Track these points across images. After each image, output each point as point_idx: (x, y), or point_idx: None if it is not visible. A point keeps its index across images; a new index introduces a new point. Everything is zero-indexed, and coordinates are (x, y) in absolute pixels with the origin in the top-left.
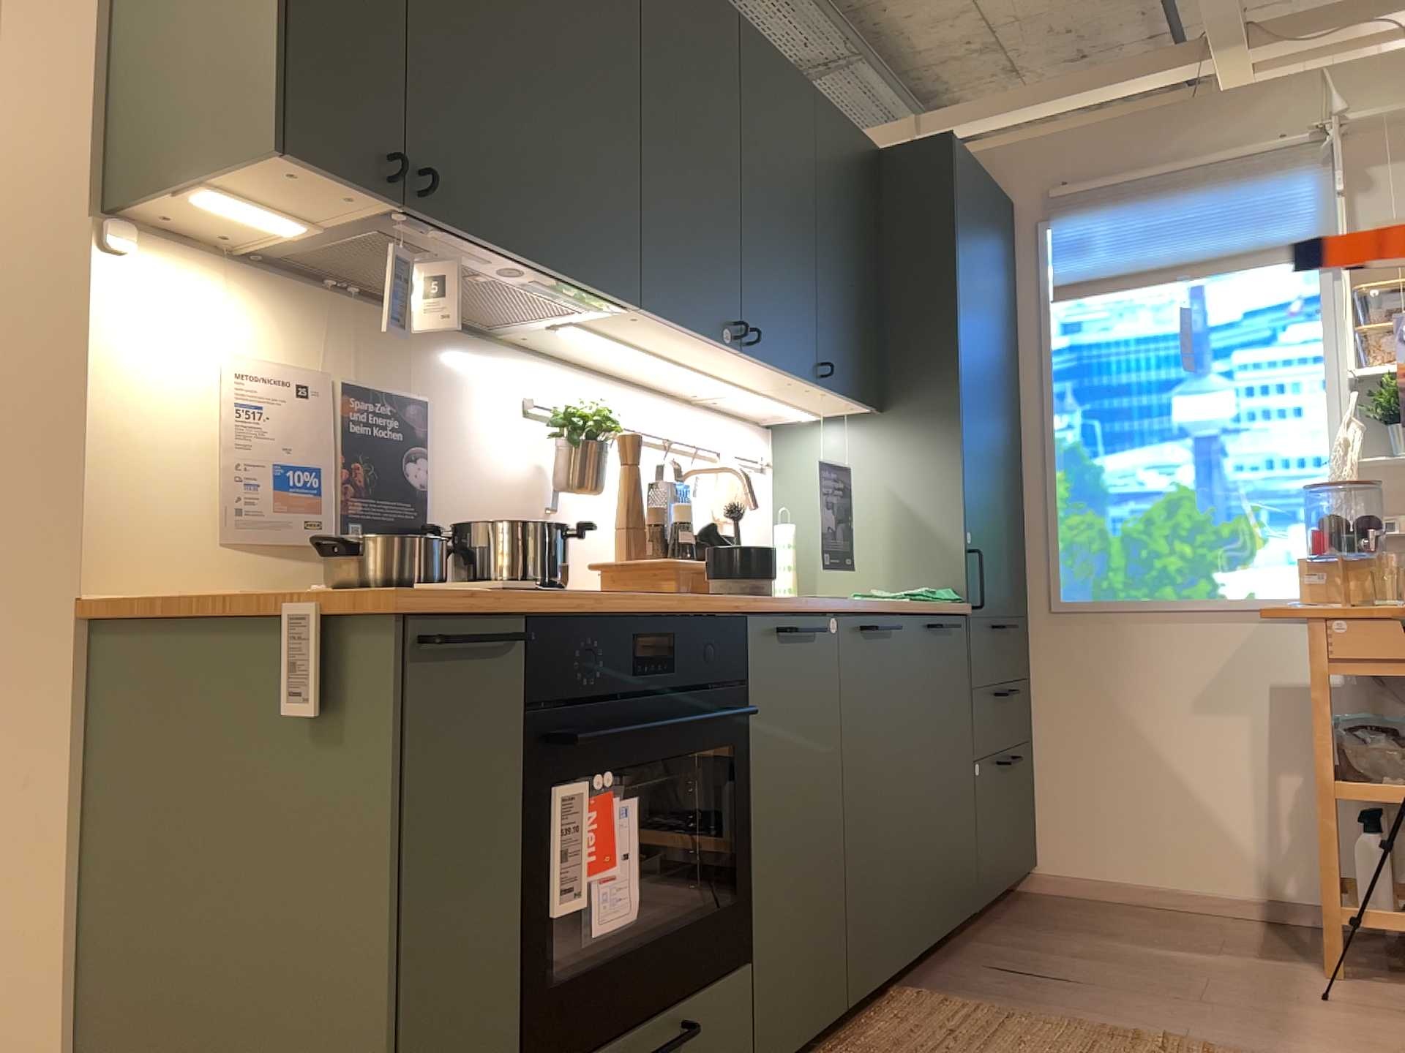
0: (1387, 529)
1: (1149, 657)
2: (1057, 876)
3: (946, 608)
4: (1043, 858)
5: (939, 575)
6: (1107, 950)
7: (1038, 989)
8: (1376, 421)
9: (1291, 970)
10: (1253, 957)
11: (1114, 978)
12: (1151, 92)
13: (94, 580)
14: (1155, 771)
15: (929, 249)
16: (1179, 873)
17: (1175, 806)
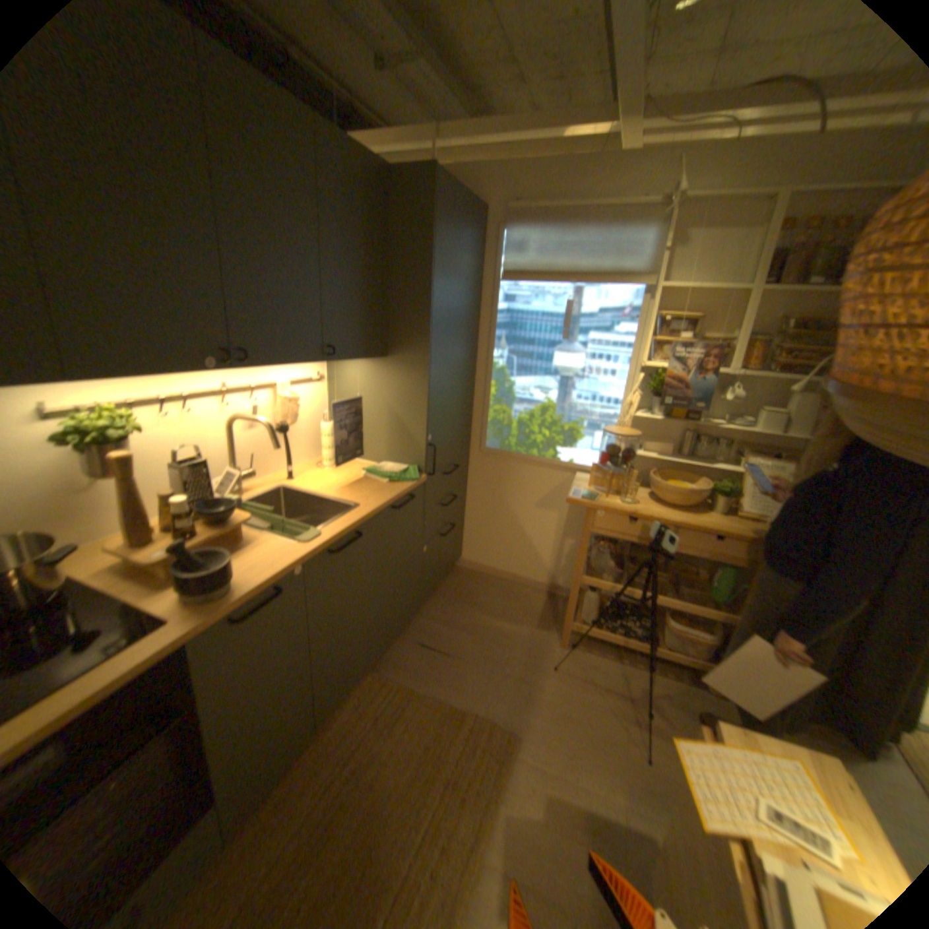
0: (639, 449)
1: (520, 480)
2: (468, 562)
3: (407, 487)
4: (463, 554)
5: (411, 457)
6: (474, 624)
7: (432, 666)
8: (650, 389)
9: (546, 641)
10: (534, 628)
11: (469, 652)
12: (582, 136)
13: None
14: (514, 529)
15: (417, 253)
16: (517, 570)
17: (520, 544)
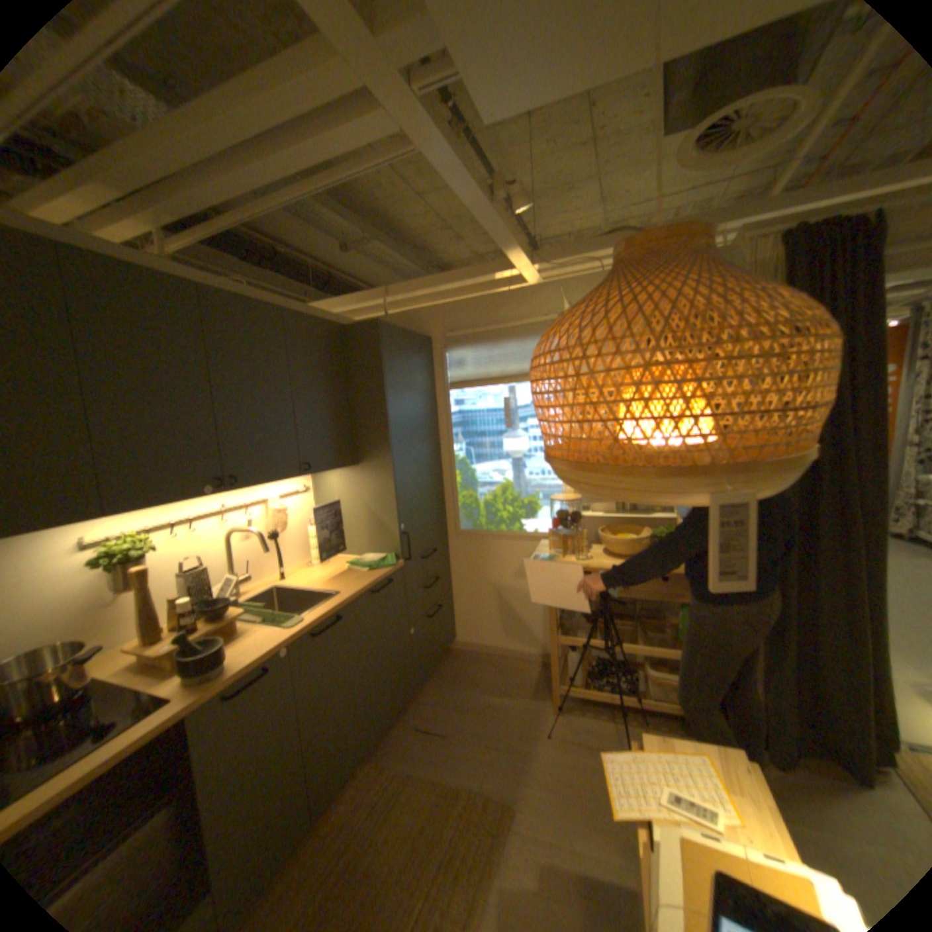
0: (587, 510)
1: (496, 555)
2: (463, 644)
3: (384, 573)
4: (457, 636)
5: (388, 546)
6: (469, 703)
7: (427, 750)
8: None
9: (540, 710)
10: (528, 699)
11: (464, 731)
12: (493, 280)
13: None
14: (499, 603)
15: (372, 383)
16: (509, 644)
17: (507, 617)
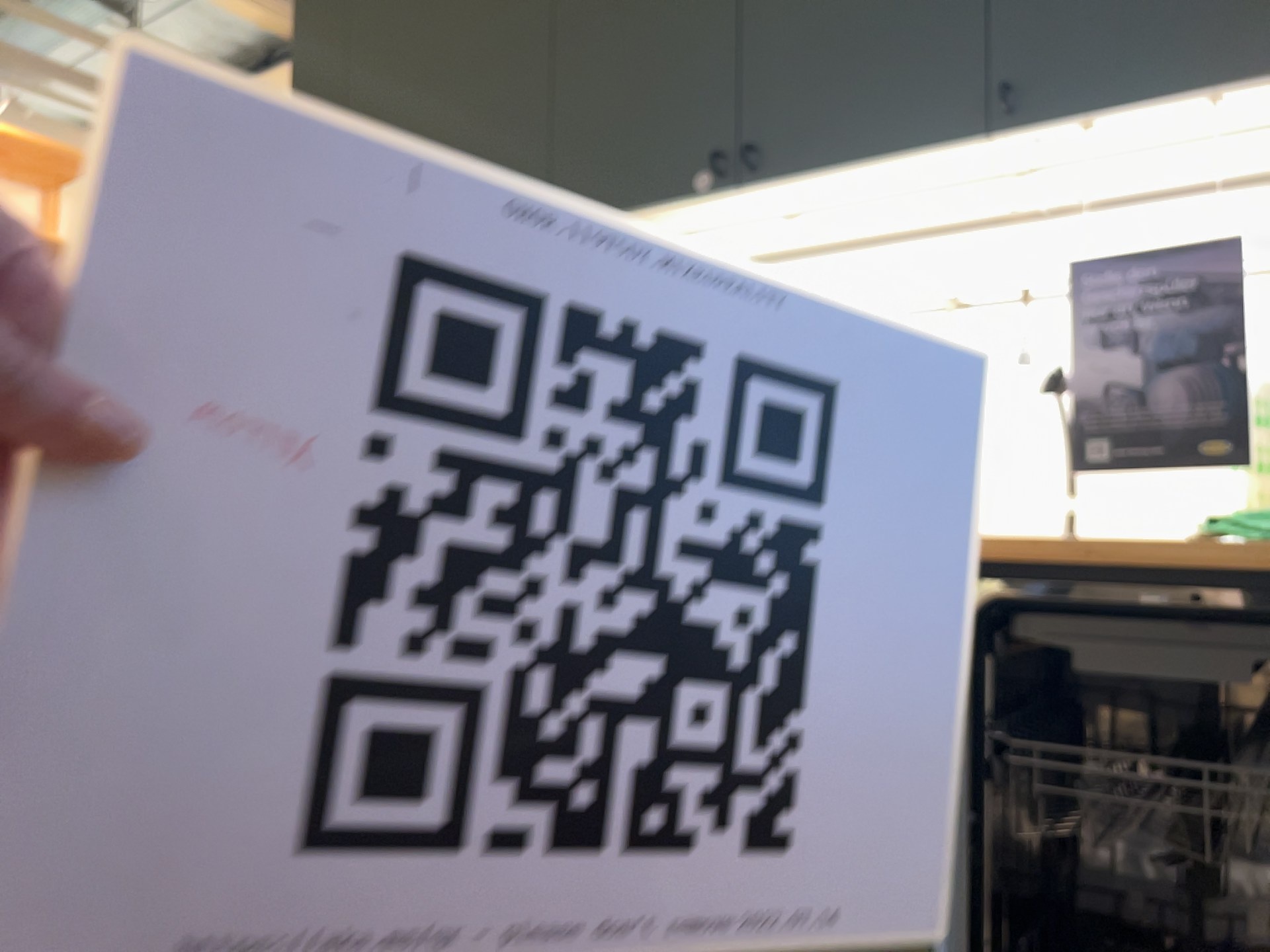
0: None
1: None
2: None
3: (1233, 557)
4: None
5: None
6: None
7: None
8: None
9: None
10: None
11: None
12: None
13: None
14: None
15: None
16: None
17: None
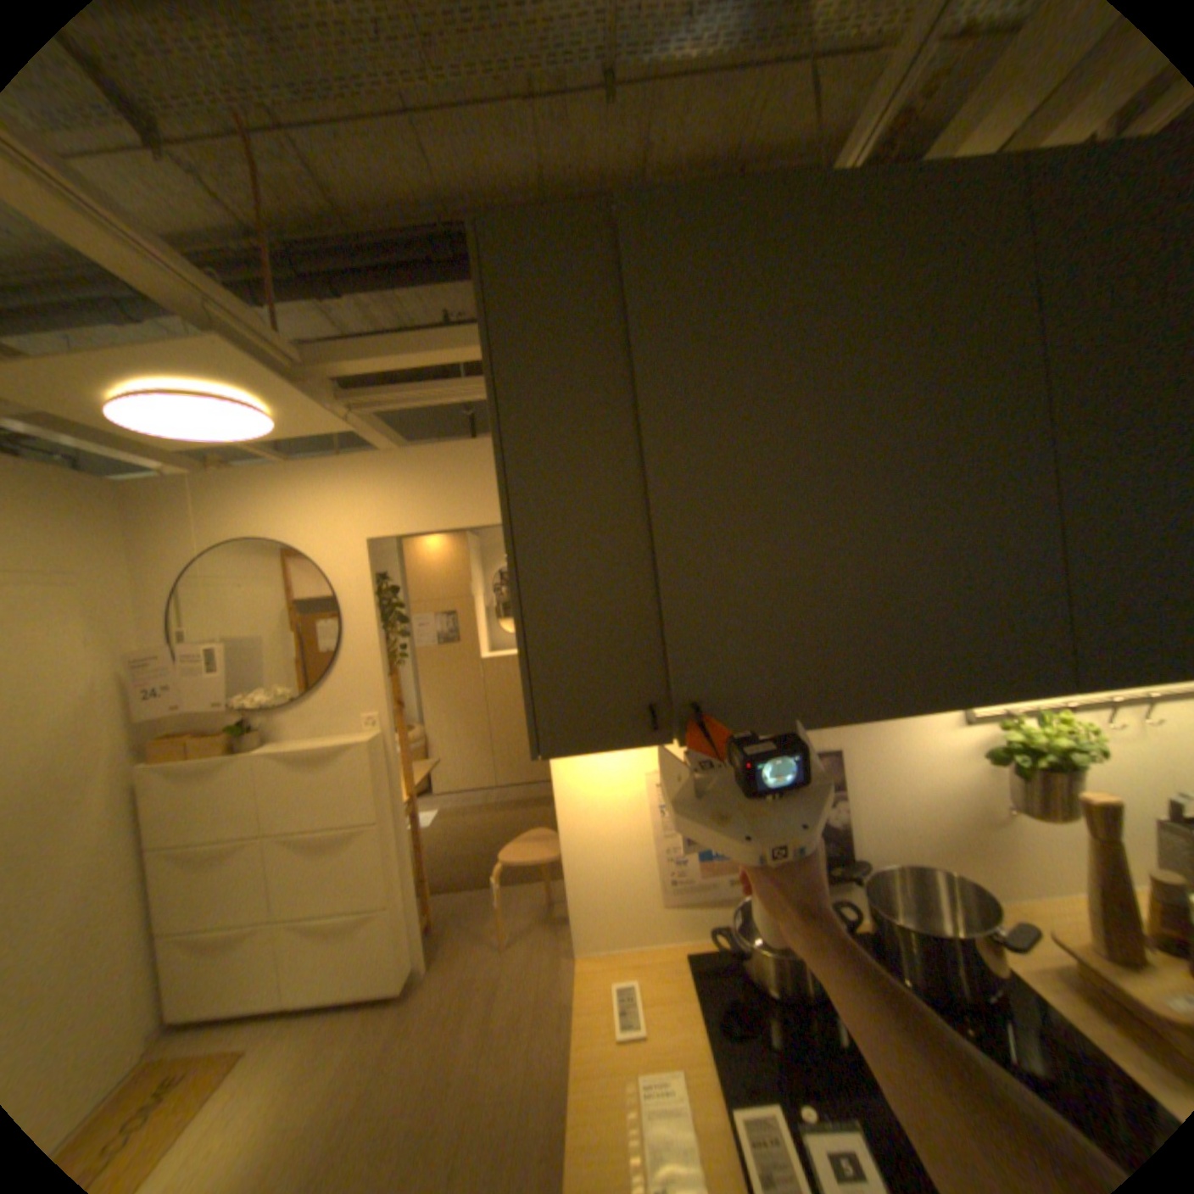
0: None
1: None
2: None
3: None
4: None
5: None
6: None
7: None
8: None
9: None
10: None
11: None
12: None
13: (581, 944)
14: None
15: None
16: None
17: None
